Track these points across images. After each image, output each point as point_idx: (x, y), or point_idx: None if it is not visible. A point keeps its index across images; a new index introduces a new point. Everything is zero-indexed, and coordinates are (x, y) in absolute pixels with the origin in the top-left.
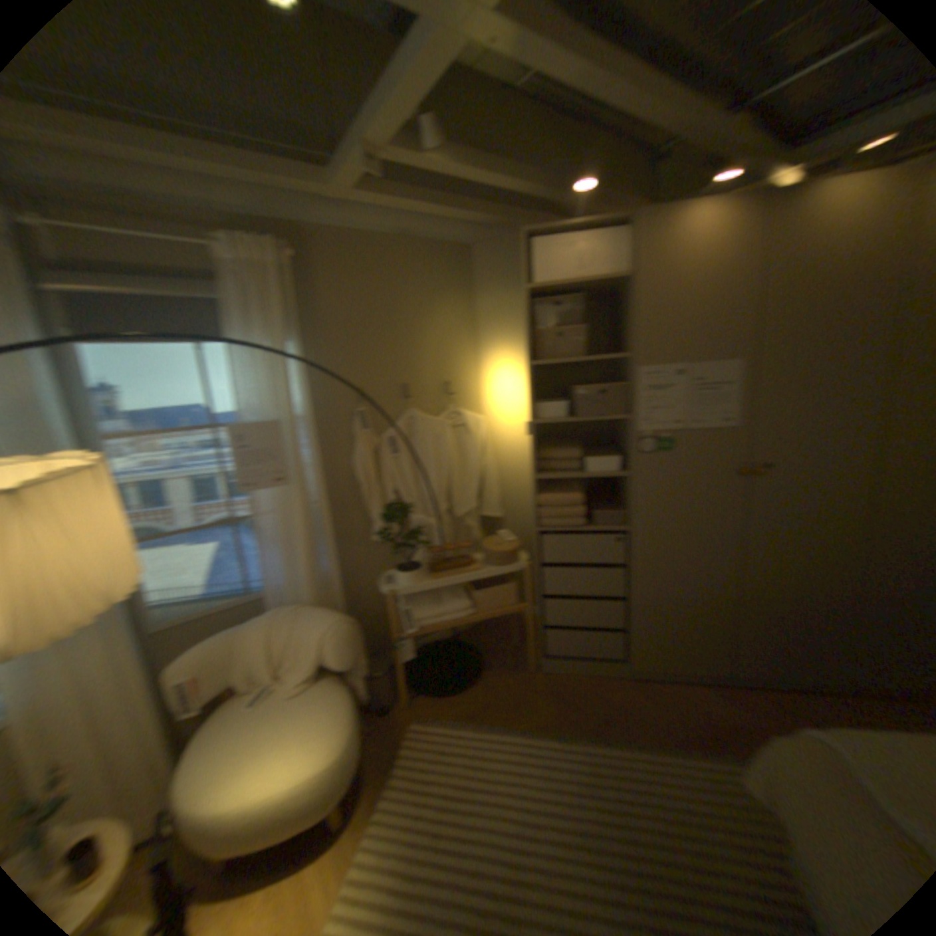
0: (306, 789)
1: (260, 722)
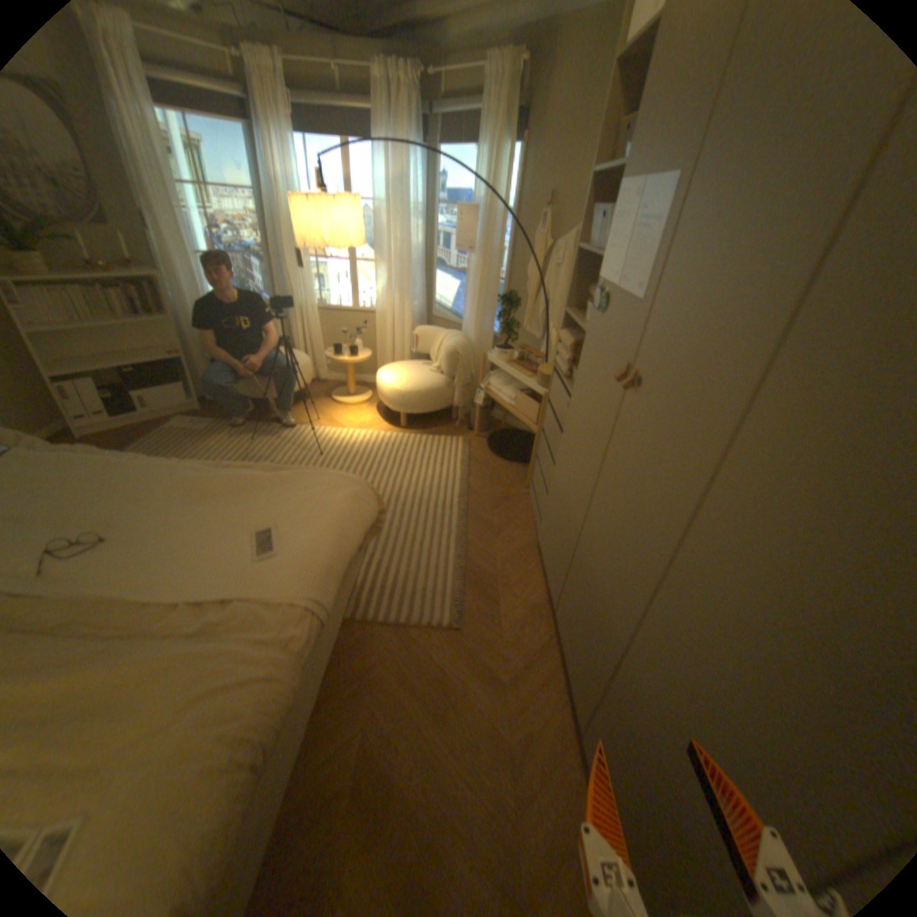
0: (387, 389)
1: (413, 368)
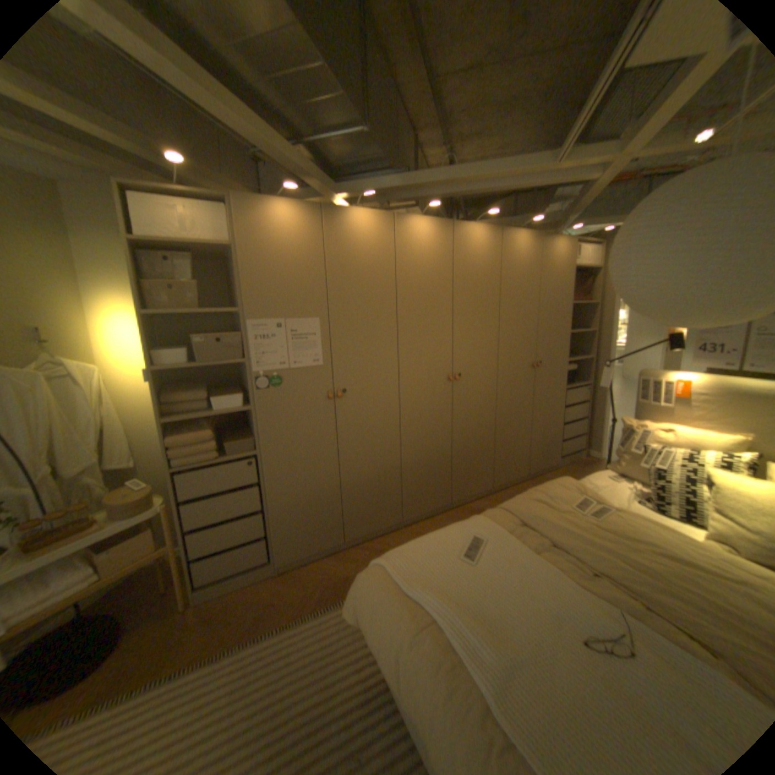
0: None
1: None
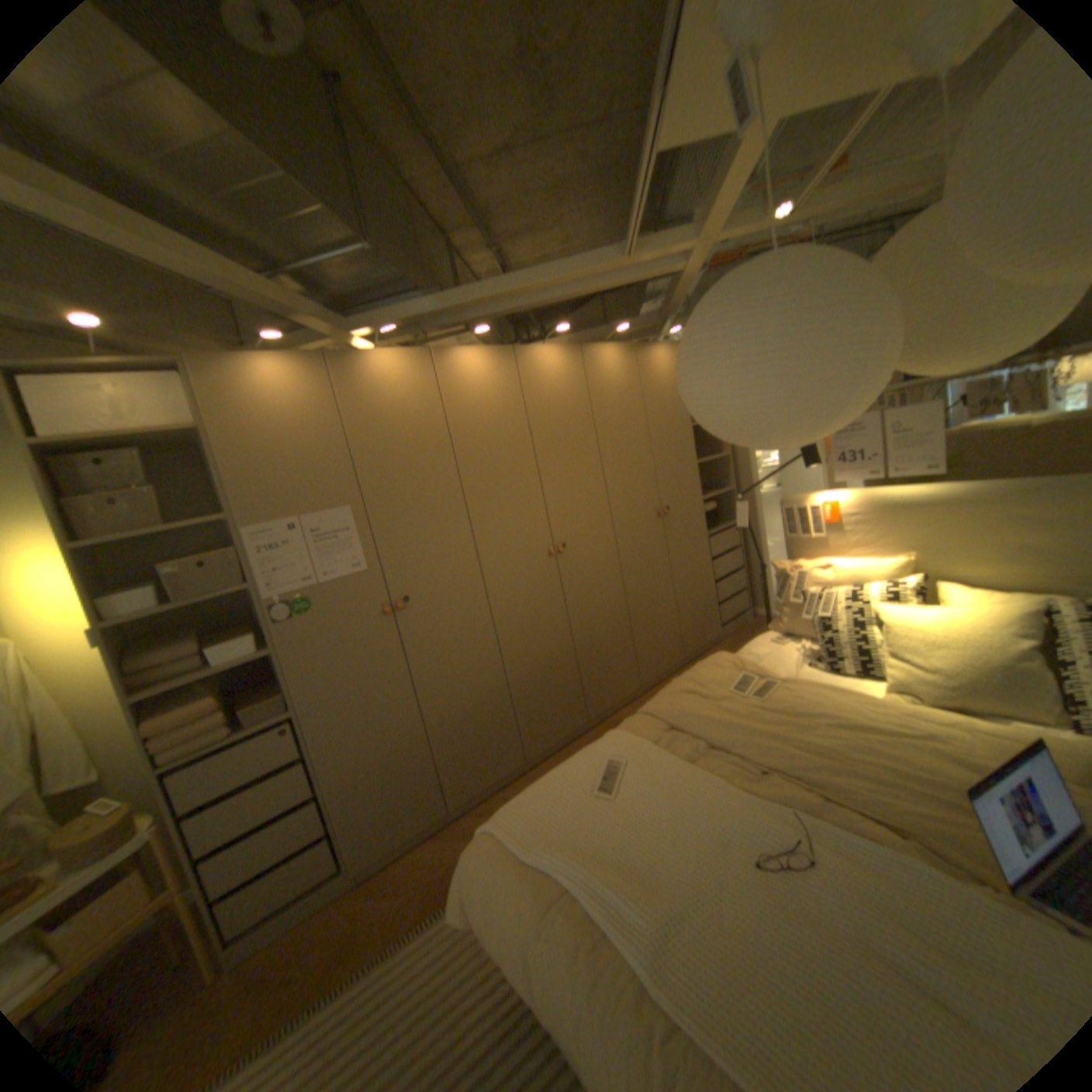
0: None
1: None
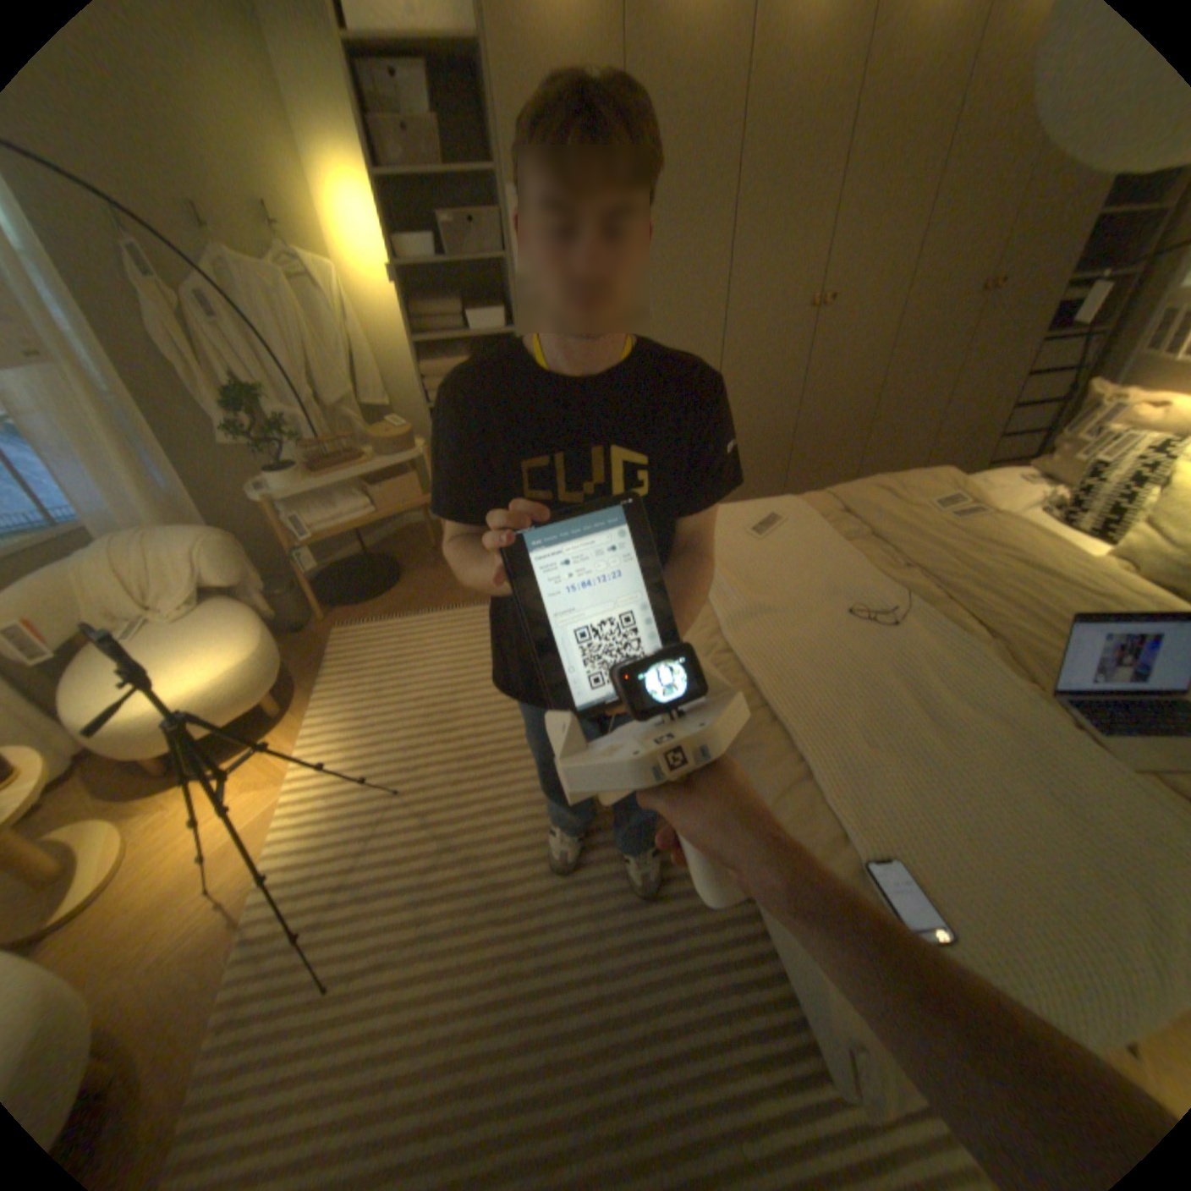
0: (222, 683)
1: (137, 652)
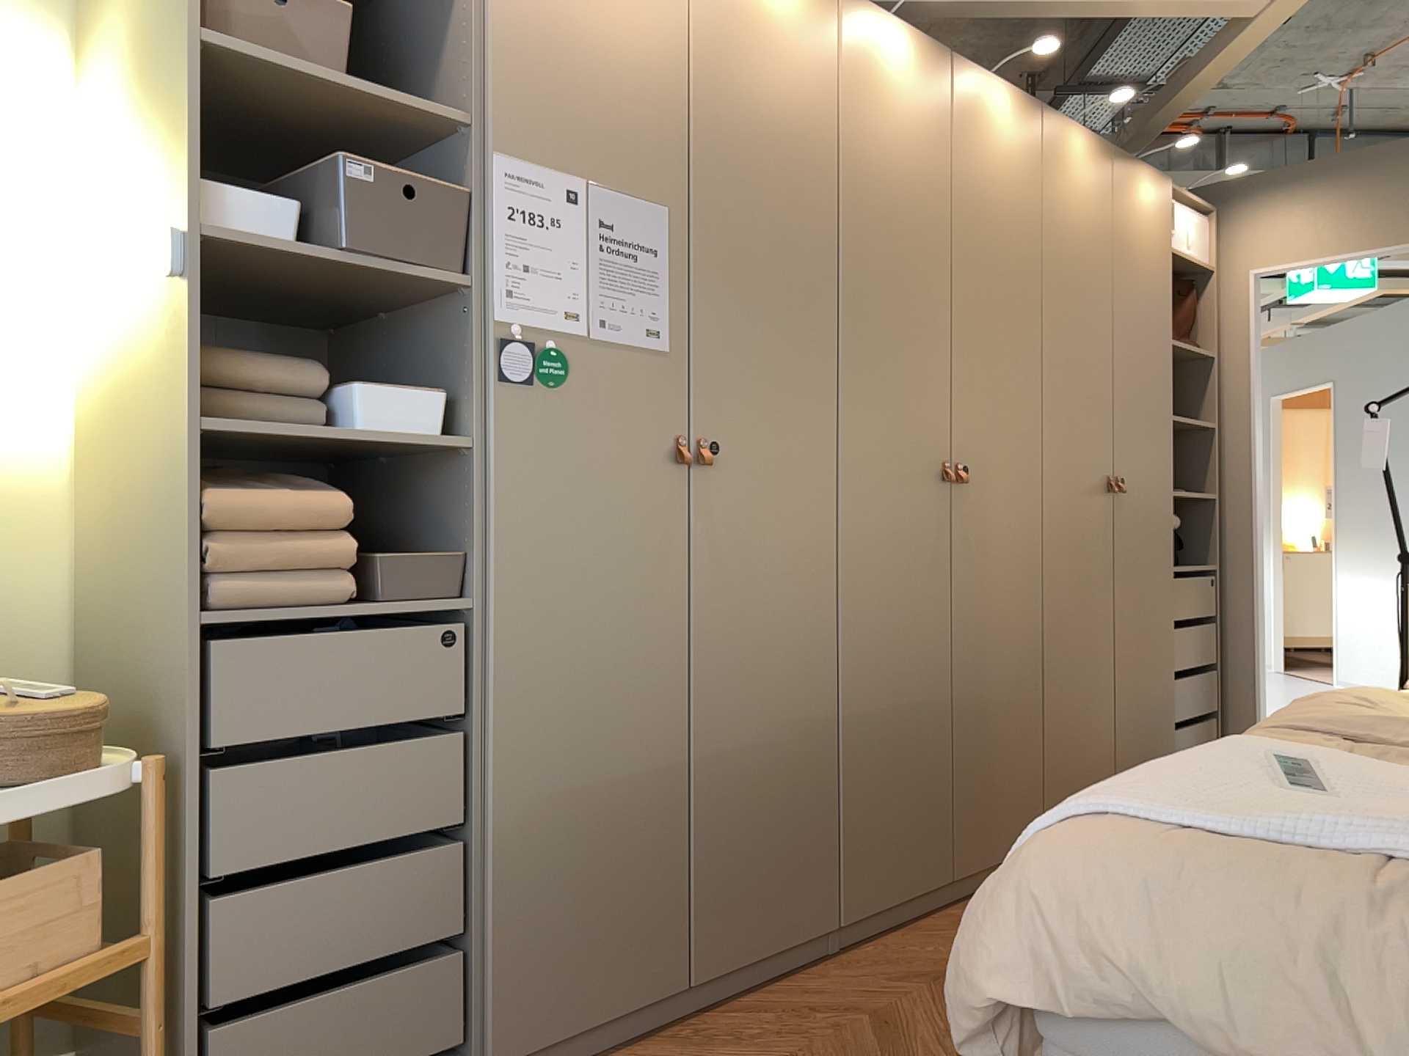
0: None
1: None
